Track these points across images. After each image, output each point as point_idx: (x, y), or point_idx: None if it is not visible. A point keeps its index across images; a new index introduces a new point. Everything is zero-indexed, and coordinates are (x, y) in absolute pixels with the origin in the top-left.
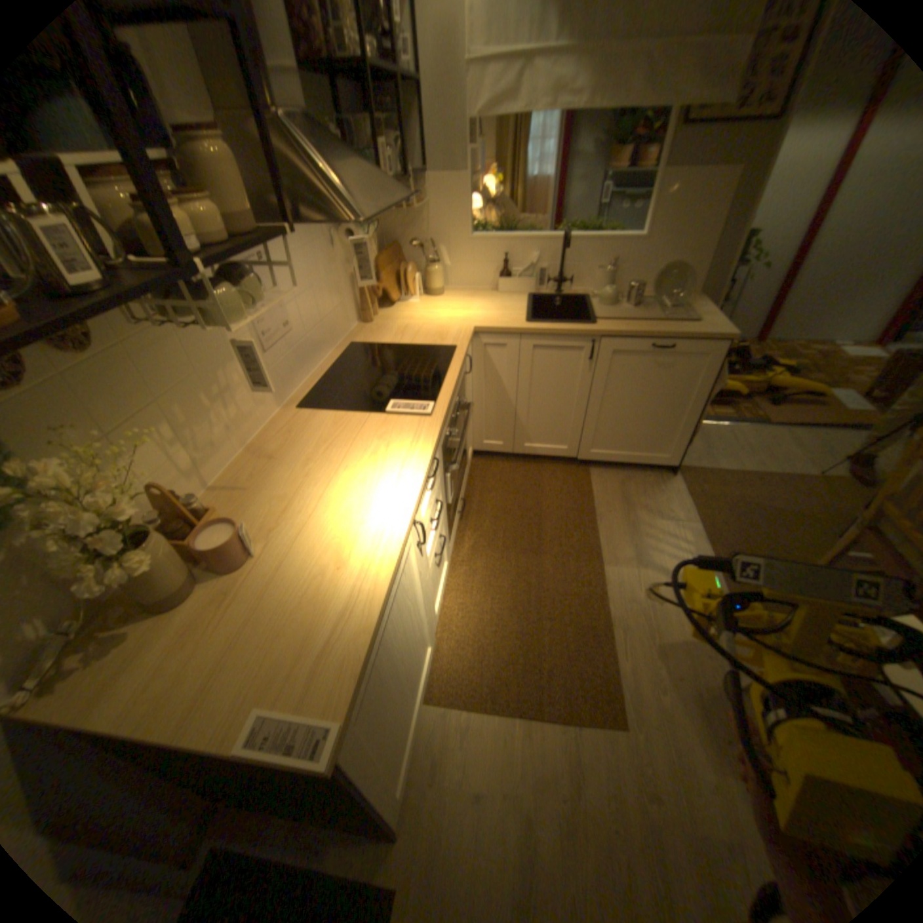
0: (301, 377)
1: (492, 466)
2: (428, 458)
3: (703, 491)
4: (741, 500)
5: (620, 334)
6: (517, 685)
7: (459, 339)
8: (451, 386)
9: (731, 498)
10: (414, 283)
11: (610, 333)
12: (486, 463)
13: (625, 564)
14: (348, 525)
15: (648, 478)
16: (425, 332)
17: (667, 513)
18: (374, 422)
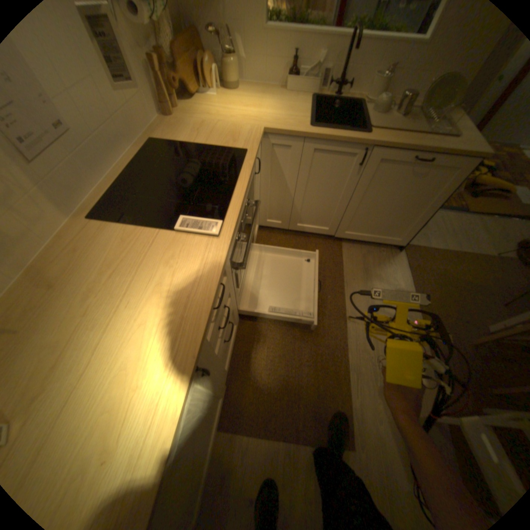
0: (93, 180)
1: (272, 237)
2: (211, 294)
3: (419, 265)
4: (443, 274)
5: (390, 144)
6: (282, 418)
7: (249, 141)
8: (239, 198)
9: (437, 271)
10: (212, 74)
11: (381, 143)
12: (267, 235)
13: (361, 323)
14: (119, 393)
15: (382, 253)
16: (218, 130)
17: (392, 282)
18: (161, 243)
